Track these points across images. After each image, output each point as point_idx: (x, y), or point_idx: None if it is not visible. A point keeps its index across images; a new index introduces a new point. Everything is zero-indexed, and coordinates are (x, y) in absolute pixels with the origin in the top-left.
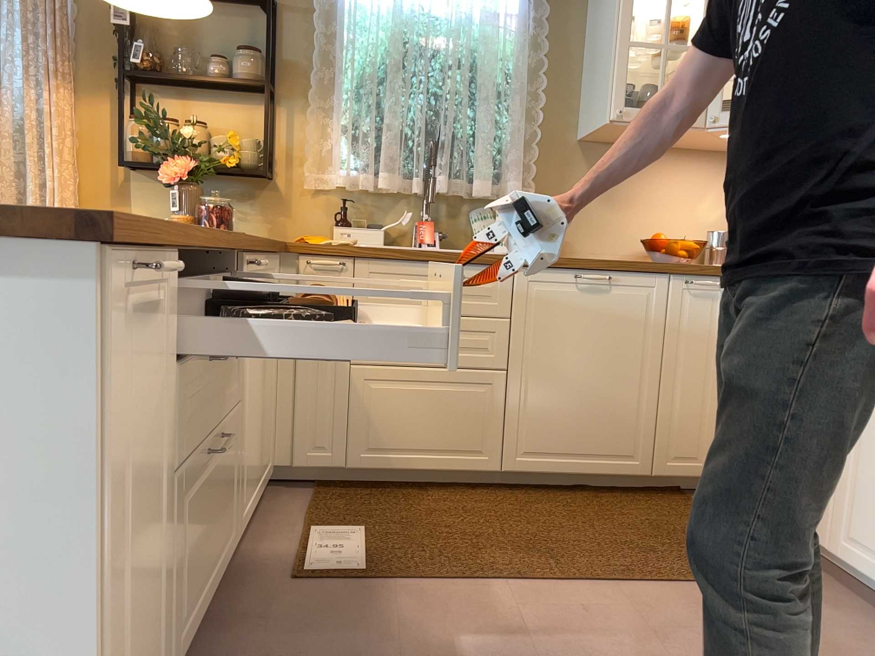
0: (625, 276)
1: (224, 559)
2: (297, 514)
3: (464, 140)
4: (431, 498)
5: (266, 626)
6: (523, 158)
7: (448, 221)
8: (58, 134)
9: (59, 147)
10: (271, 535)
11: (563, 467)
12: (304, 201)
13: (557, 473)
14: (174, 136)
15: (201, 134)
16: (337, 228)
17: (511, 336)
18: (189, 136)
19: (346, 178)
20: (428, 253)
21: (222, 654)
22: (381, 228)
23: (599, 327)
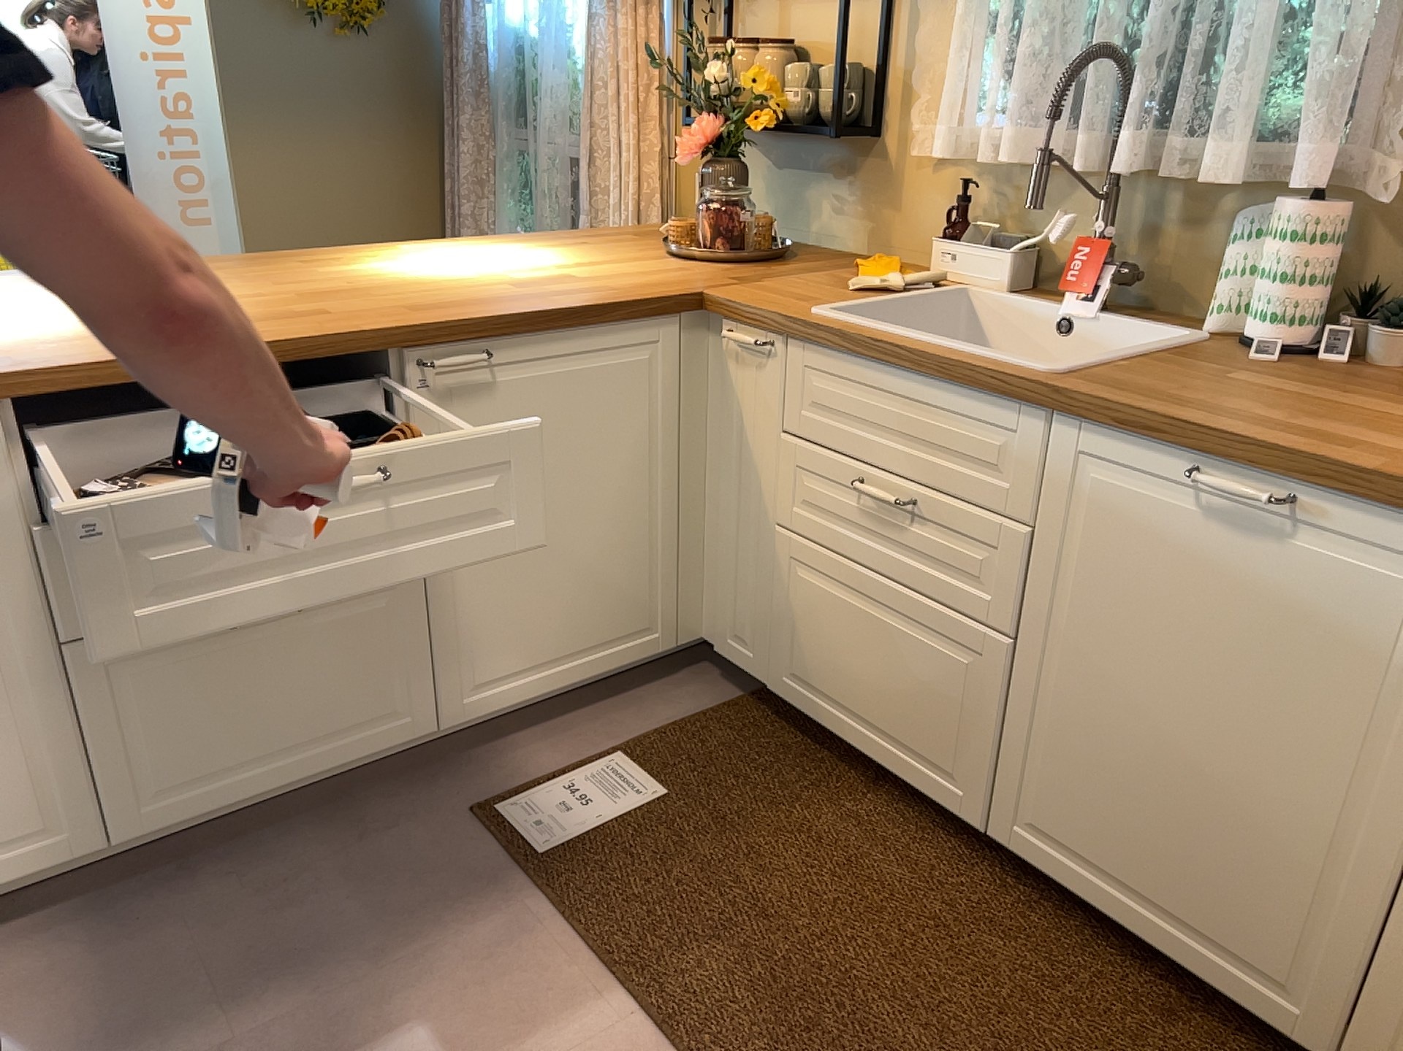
0: (1342, 509)
1: (370, 742)
2: (652, 724)
3: (1204, 36)
4: (857, 805)
5: (359, 846)
6: (1401, 68)
7: (1175, 240)
8: (630, 80)
9: (630, 99)
10: (573, 736)
11: (1103, 899)
12: (918, 181)
13: (1092, 904)
14: (706, 79)
15: (767, 64)
16: (935, 244)
17: (1031, 569)
18: (711, 82)
19: (956, 141)
20: (887, 349)
21: (285, 846)
22: (1008, 251)
23: (1239, 627)
